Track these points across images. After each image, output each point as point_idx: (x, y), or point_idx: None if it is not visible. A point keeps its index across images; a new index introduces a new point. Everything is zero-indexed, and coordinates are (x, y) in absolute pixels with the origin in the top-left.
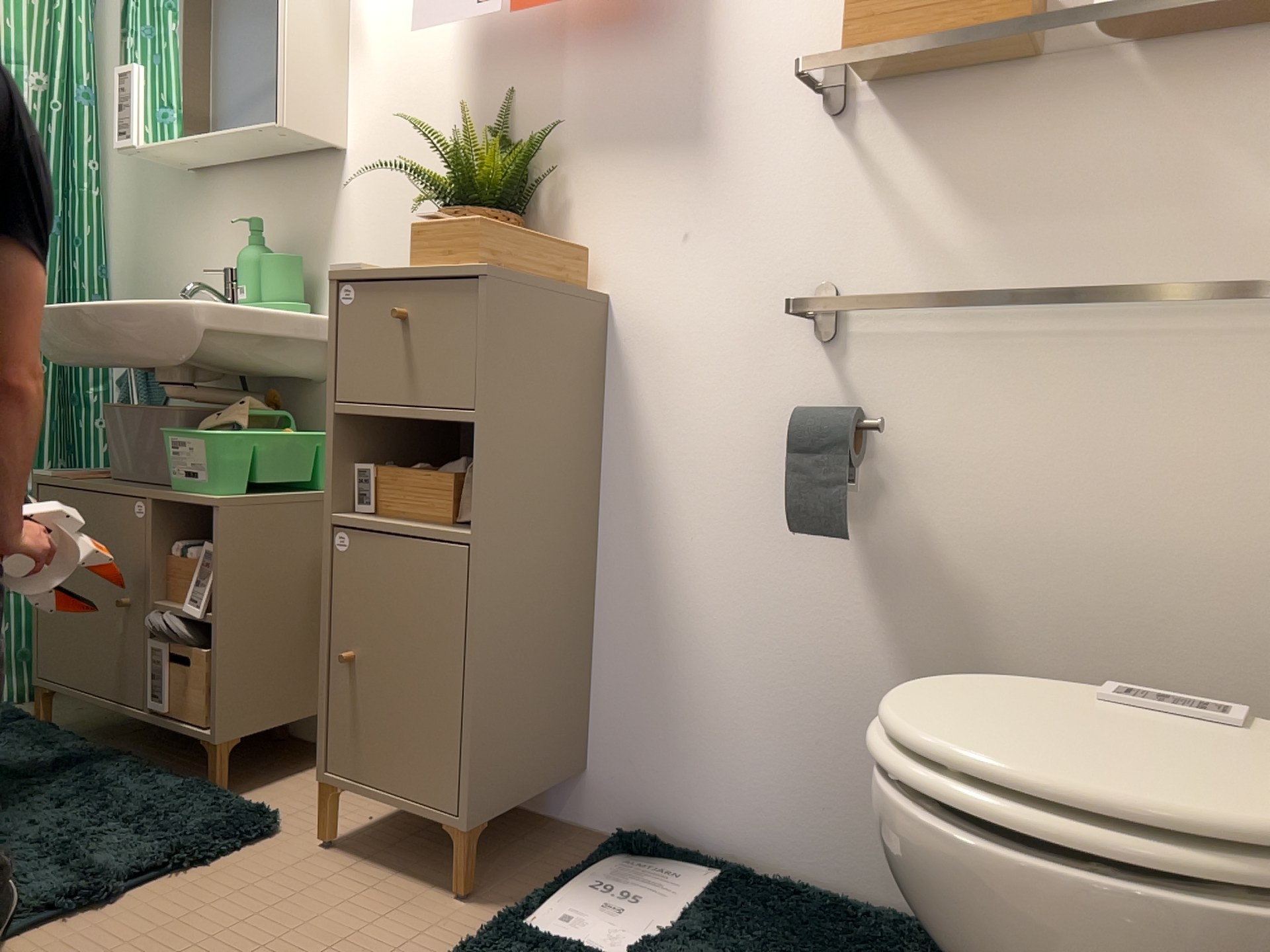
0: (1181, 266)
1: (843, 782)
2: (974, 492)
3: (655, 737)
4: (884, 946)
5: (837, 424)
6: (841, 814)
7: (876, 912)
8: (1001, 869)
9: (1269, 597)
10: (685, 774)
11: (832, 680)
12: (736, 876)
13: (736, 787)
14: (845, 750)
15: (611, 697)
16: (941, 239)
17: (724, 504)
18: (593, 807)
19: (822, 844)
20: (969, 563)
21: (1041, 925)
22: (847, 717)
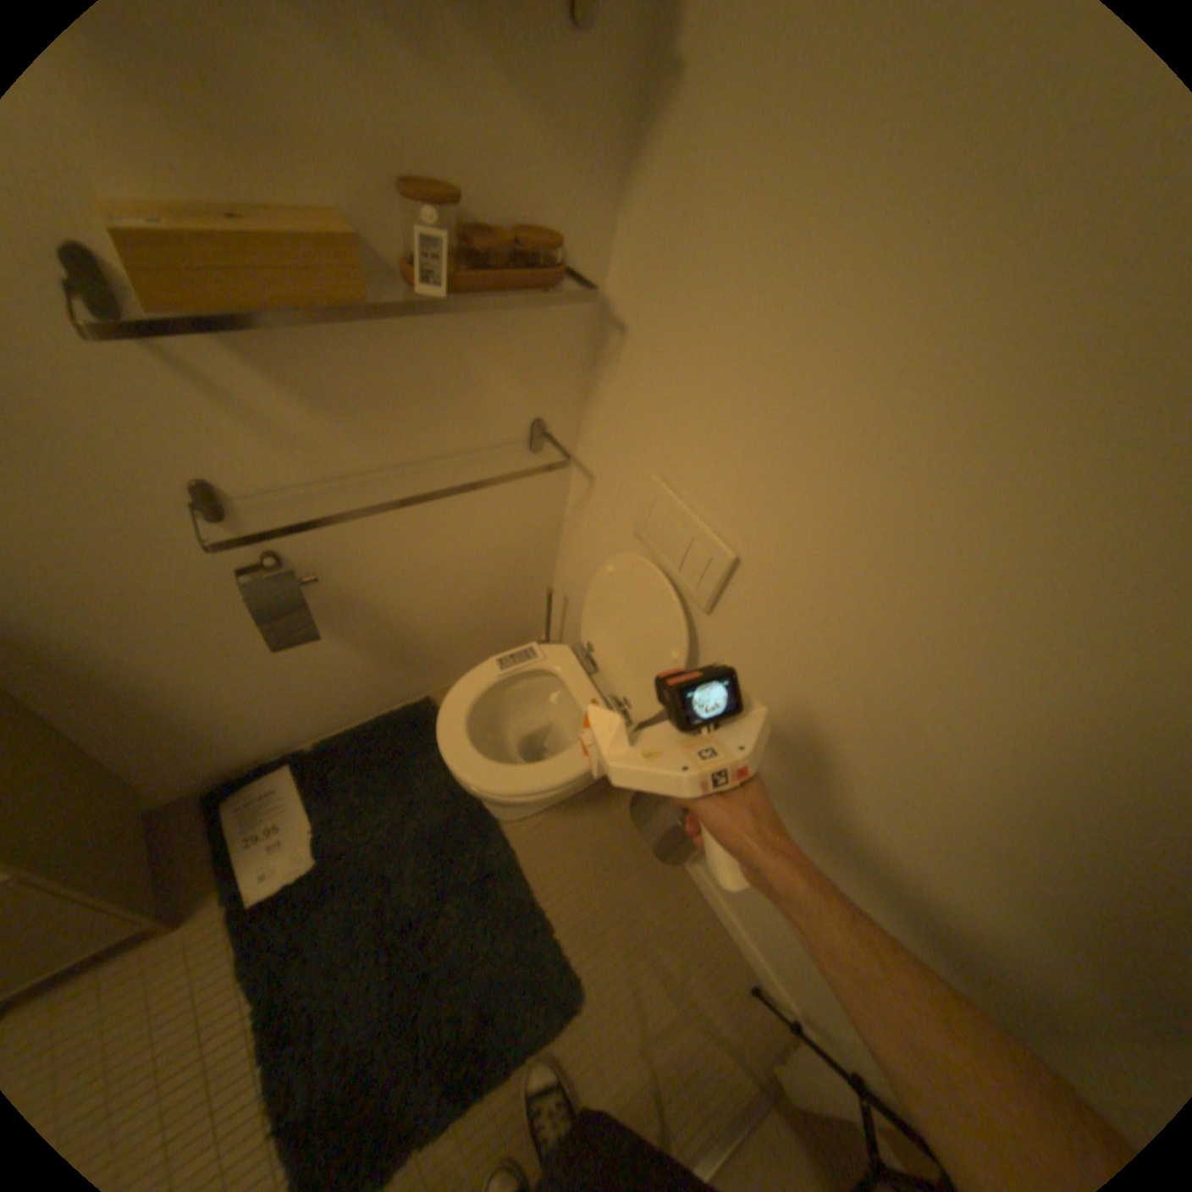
0: (464, 427)
1: (332, 696)
2: (368, 564)
3: (190, 751)
4: (396, 743)
5: (290, 596)
6: (336, 705)
7: (373, 725)
8: (541, 798)
9: (507, 553)
10: (225, 749)
11: (309, 670)
12: (300, 765)
13: (266, 733)
14: (329, 686)
15: (134, 760)
16: (297, 430)
17: (172, 638)
18: (159, 797)
19: (329, 718)
20: (375, 593)
21: (553, 798)
22: (325, 676)
